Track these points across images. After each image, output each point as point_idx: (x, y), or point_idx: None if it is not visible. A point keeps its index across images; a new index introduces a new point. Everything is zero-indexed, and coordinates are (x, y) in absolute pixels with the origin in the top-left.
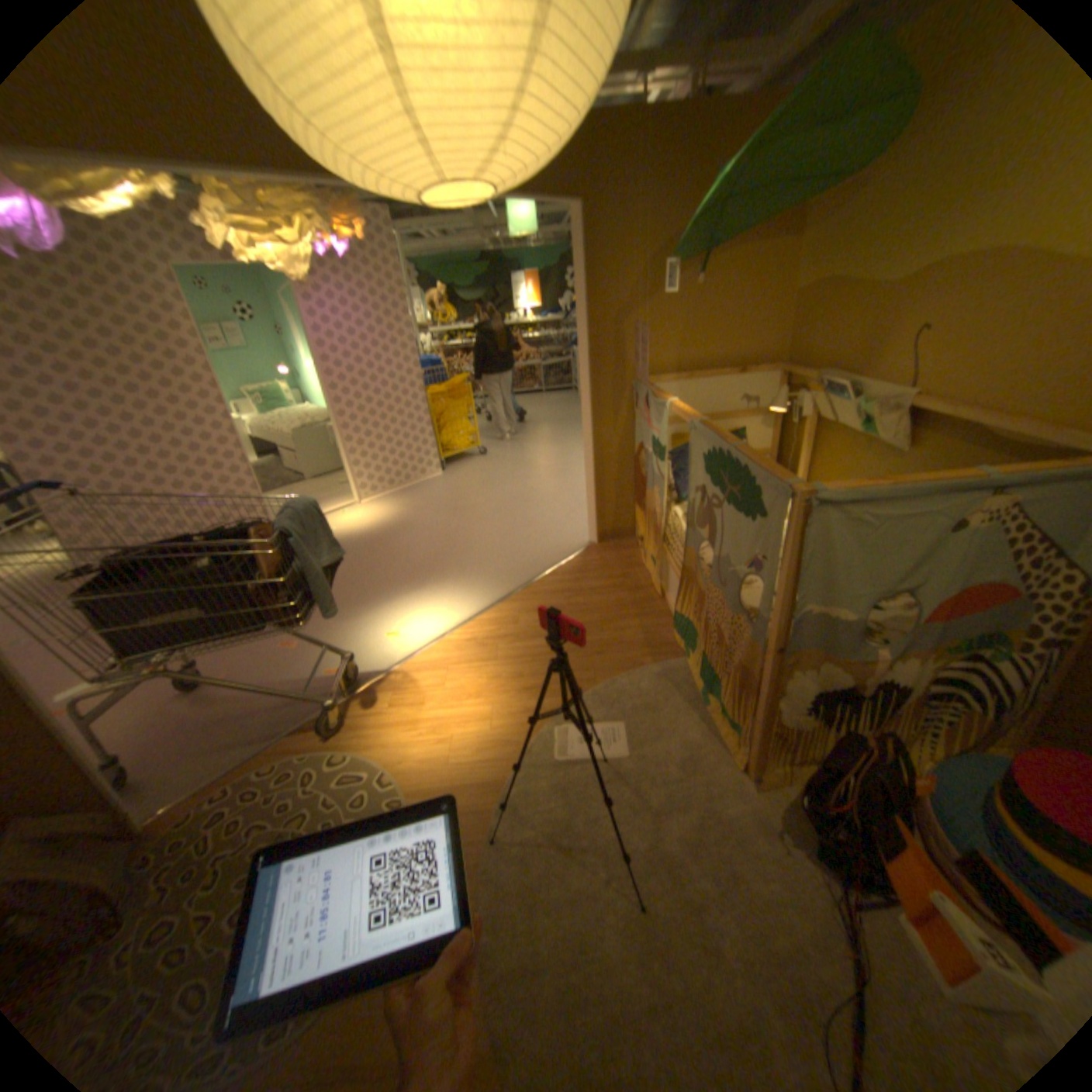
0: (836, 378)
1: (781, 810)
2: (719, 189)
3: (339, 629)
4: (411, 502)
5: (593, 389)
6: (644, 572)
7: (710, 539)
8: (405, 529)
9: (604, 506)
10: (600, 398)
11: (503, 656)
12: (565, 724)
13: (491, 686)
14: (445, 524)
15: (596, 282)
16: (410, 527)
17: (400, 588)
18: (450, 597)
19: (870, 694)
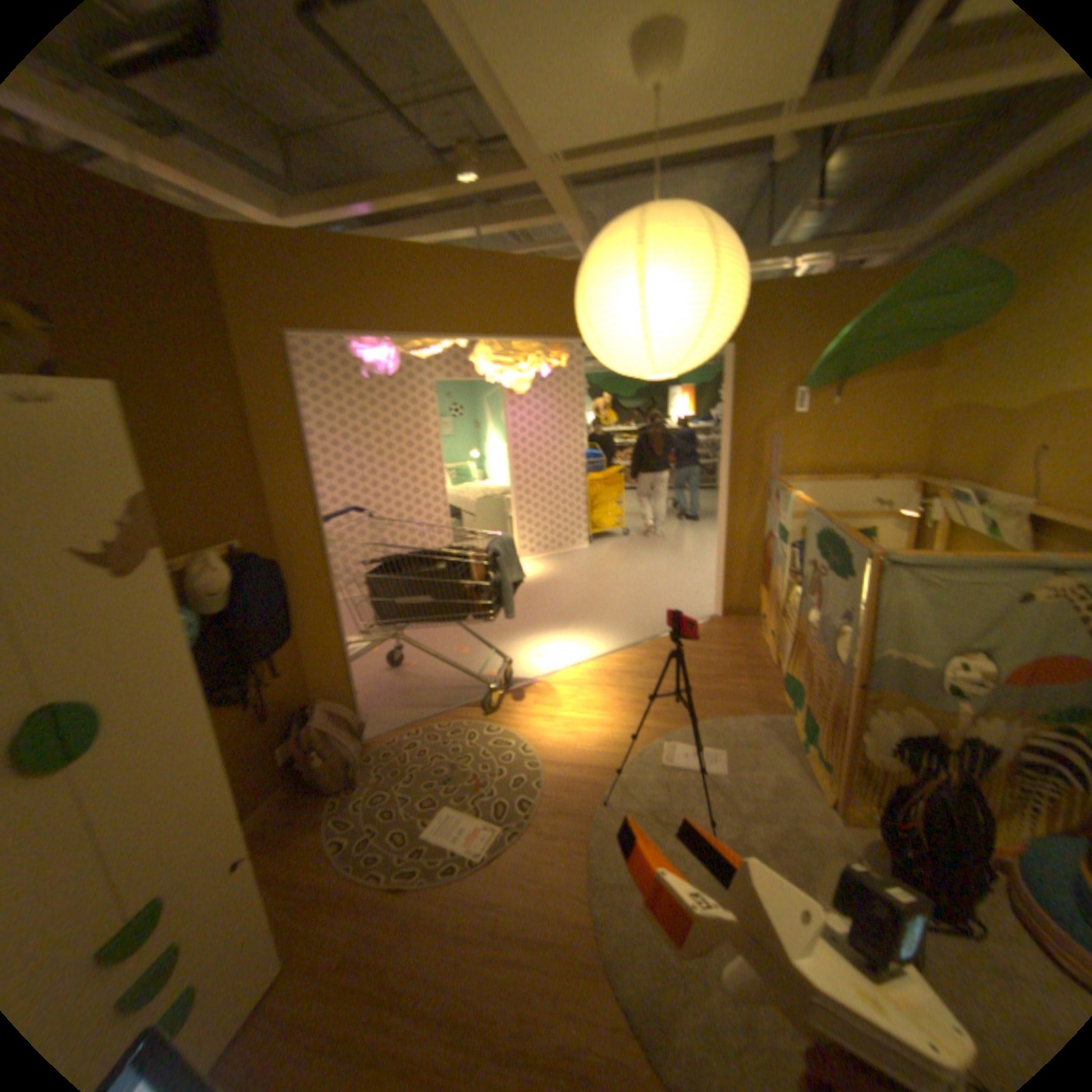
0: (965, 488)
1: (865, 845)
2: (845, 339)
3: (499, 646)
4: (560, 565)
5: (731, 482)
6: (765, 646)
7: (818, 604)
8: (554, 584)
9: (733, 584)
10: (737, 490)
11: (627, 687)
12: (674, 743)
13: (615, 706)
14: (588, 584)
15: (742, 400)
16: (558, 583)
17: (548, 626)
18: (587, 639)
19: (955, 747)
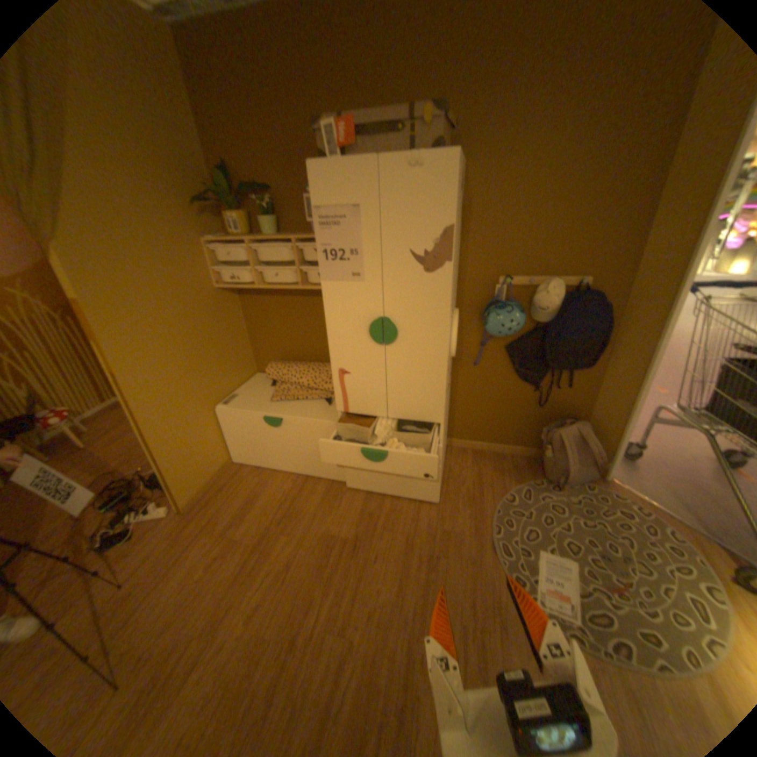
0: None
1: None
2: None
3: None
4: None
5: None
6: None
7: None
8: None
9: None
10: None
11: None
12: None
13: None
14: None
15: None
16: None
17: None
18: None
19: None
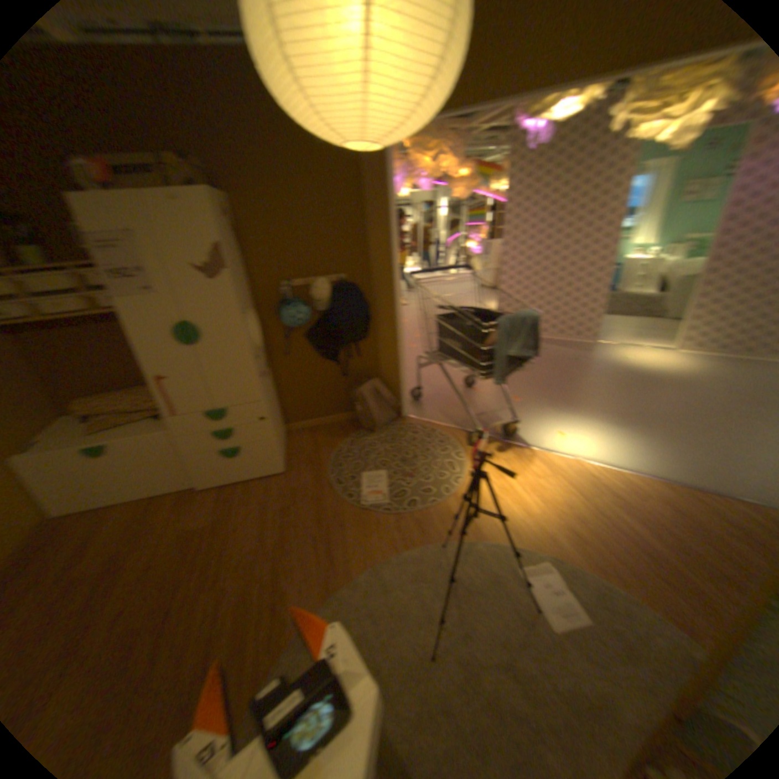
0: None
1: None
2: None
3: (544, 409)
4: (724, 369)
5: None
6: None
7: None
8: (682, 385)
9: None
10: None
11: (597, 504)
12: (558, 570)
13: (560, 507)
14: (726, 401)
15: None
16: (688, 385)
17: (610, 416)
18: (630, 446)
19: None
